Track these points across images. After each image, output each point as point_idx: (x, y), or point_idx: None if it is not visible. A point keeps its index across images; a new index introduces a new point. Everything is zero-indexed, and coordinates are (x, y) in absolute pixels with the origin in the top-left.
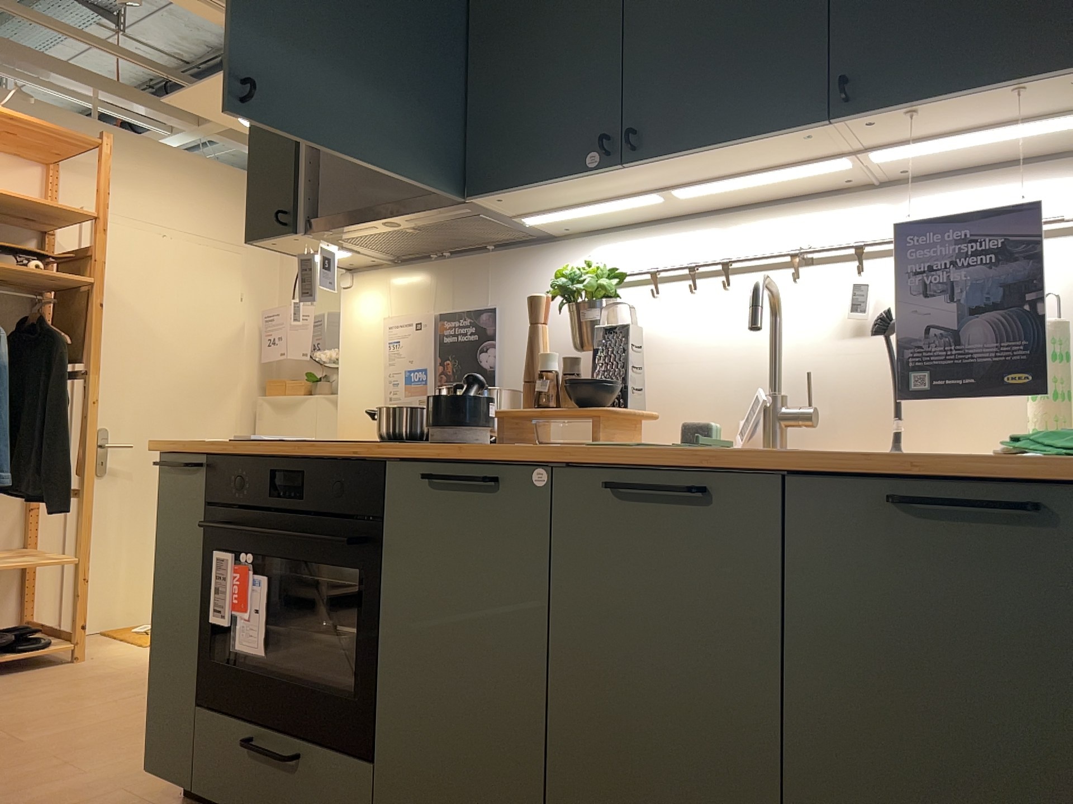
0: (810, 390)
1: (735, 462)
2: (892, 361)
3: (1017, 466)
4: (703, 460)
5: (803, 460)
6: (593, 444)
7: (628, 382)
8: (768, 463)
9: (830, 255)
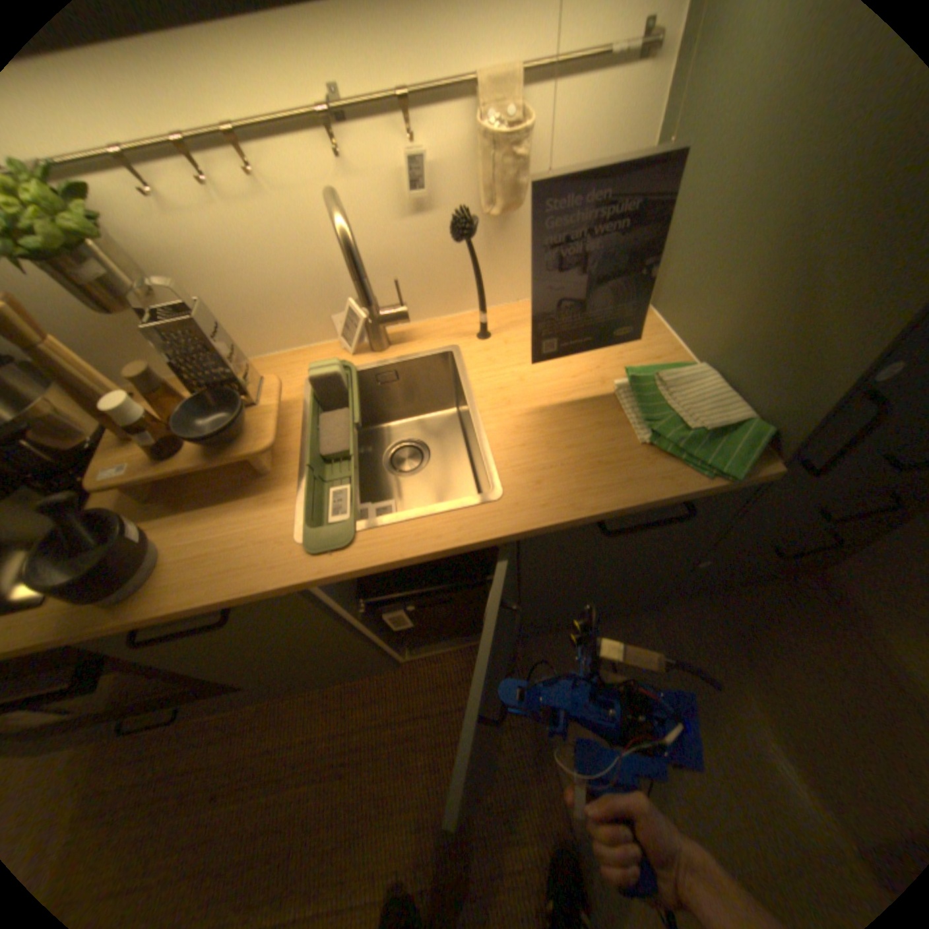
0: (398, 295)
1: (477, 546)
2: (474, 264)
3: (688, 500)
4: (446, 552)
5: (537, 534)
6: (306, 544)
7: (226, 371)
8: (506, 540)
9: (362, 102)
